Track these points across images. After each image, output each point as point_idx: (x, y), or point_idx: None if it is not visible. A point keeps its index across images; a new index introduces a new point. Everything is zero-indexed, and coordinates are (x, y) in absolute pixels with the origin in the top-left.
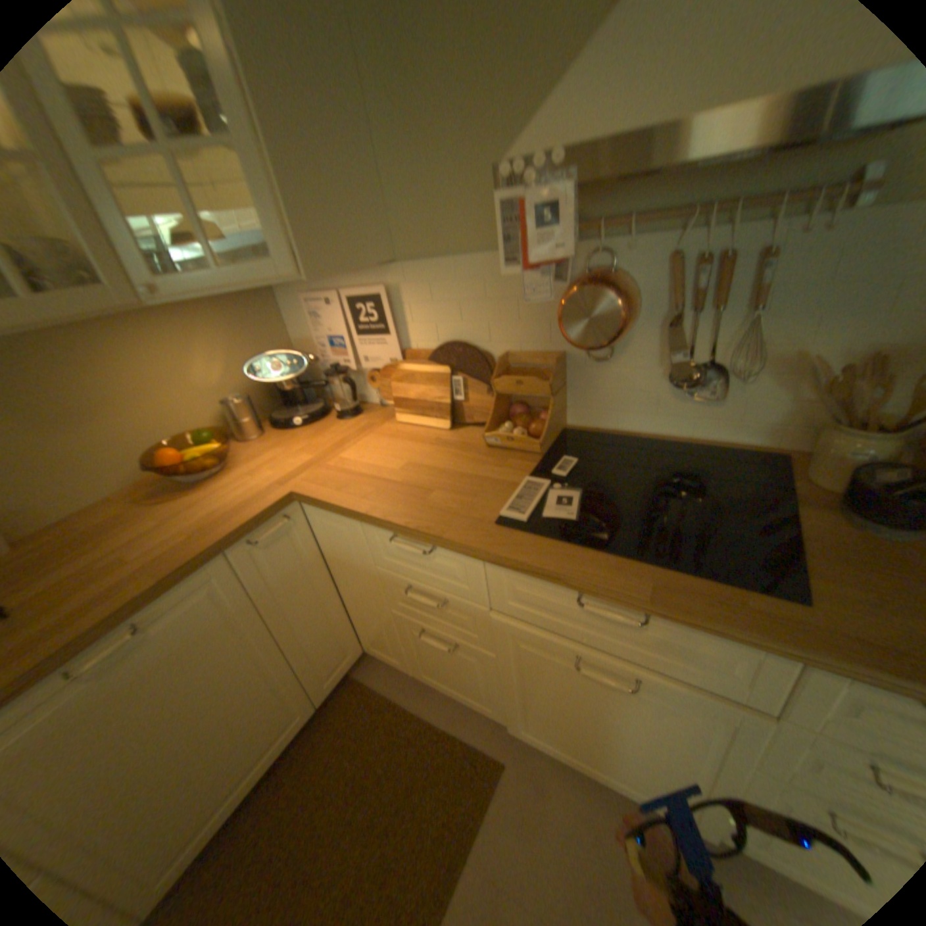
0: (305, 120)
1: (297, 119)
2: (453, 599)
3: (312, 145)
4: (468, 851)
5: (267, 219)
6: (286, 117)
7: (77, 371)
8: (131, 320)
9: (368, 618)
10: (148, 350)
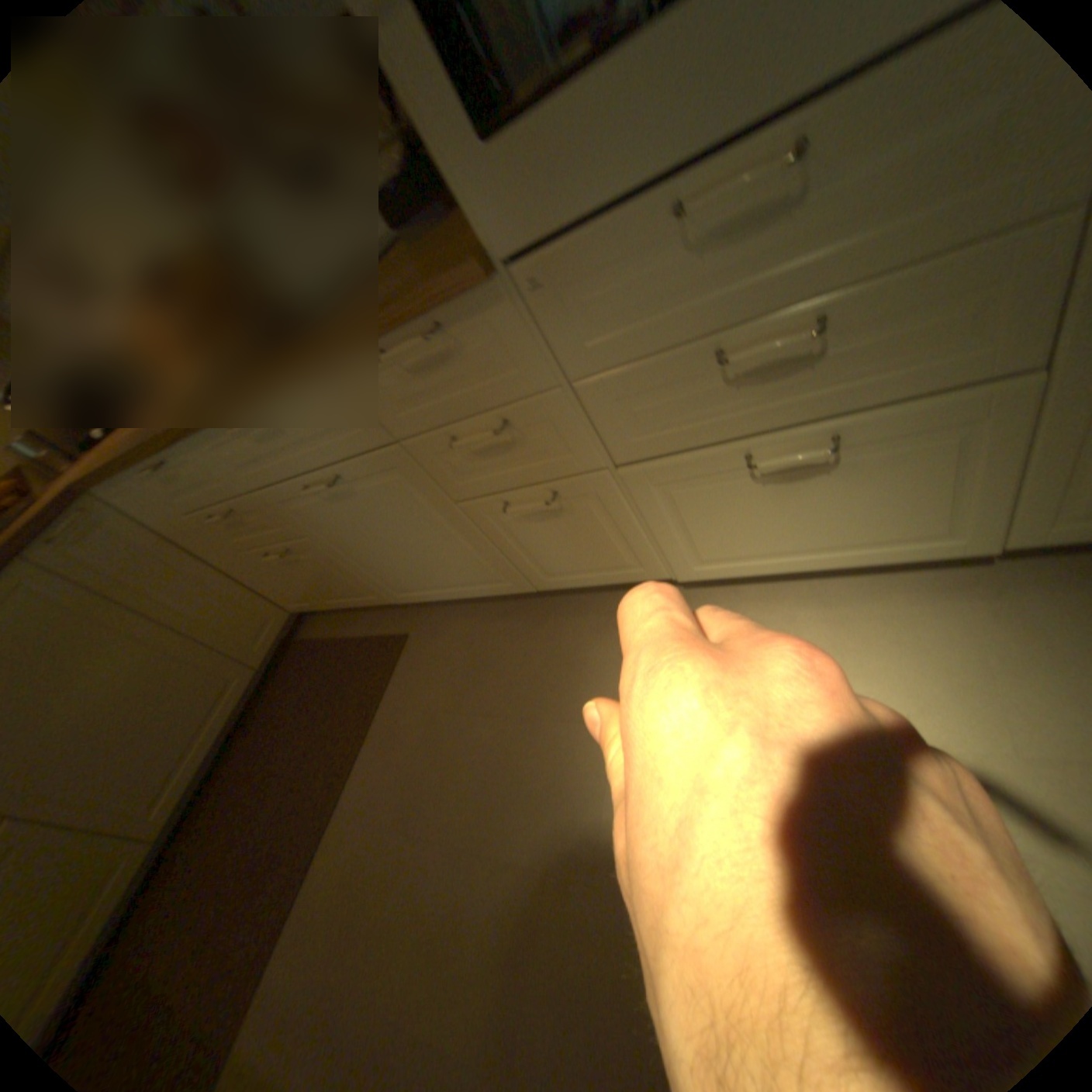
0: None
1: None
2: (230, 508)
3: None
4: (380, 701)
5: None
6: None
7: None
8: None
9: (248, 577)
10: None
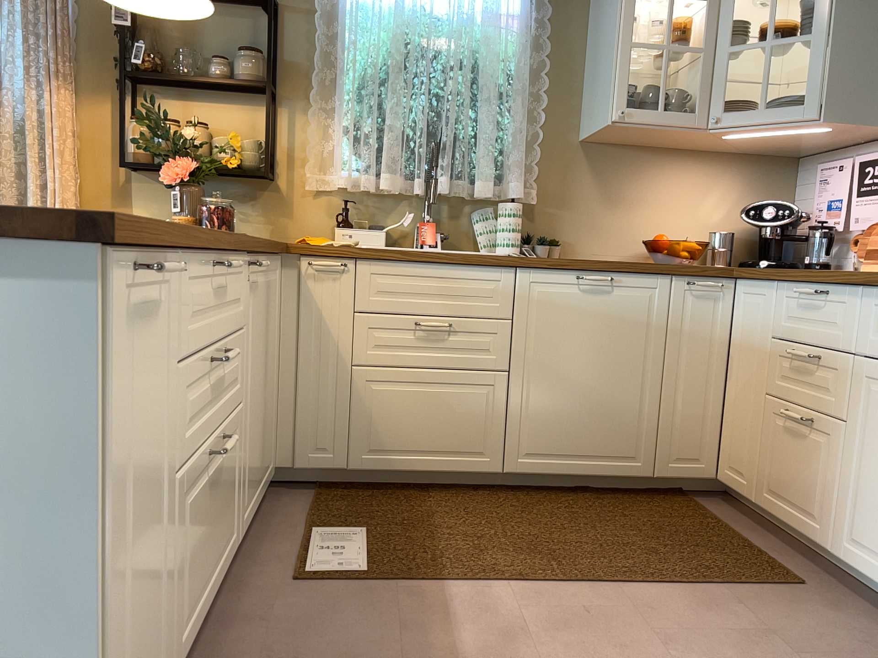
0: (873, 27)
1: (867, 27)
2: (827, 356)
3: (872, 41)
4: (729, 585)
5: (814, 82)
6: (858, 26)
7: (644, 179)
8: (688, 160)
9: (741, 418)
10: (686, 181)
